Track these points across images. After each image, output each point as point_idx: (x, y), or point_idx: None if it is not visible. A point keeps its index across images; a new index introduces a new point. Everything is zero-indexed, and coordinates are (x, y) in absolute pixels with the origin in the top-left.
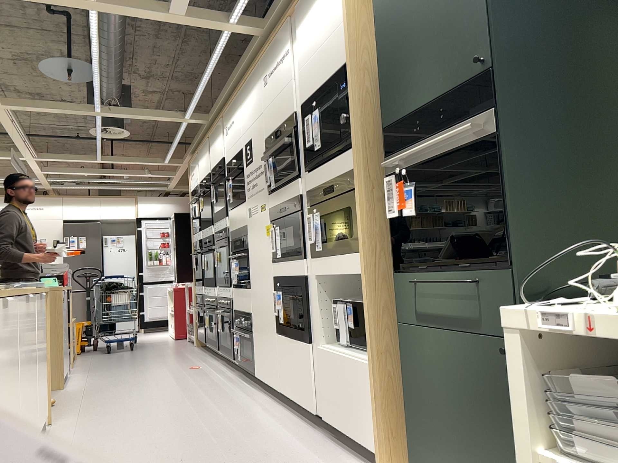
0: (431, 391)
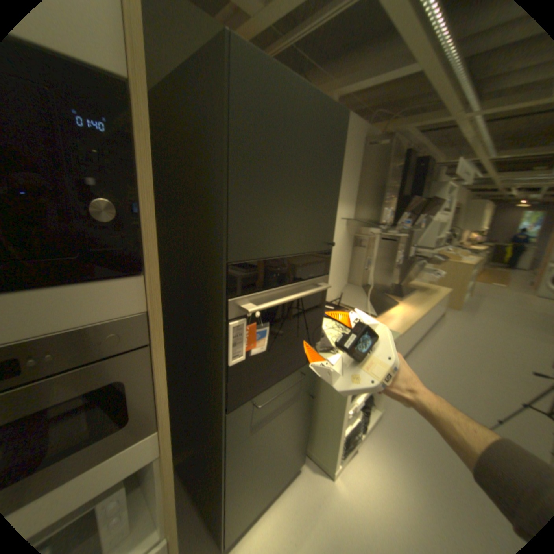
0: (251, 473)
